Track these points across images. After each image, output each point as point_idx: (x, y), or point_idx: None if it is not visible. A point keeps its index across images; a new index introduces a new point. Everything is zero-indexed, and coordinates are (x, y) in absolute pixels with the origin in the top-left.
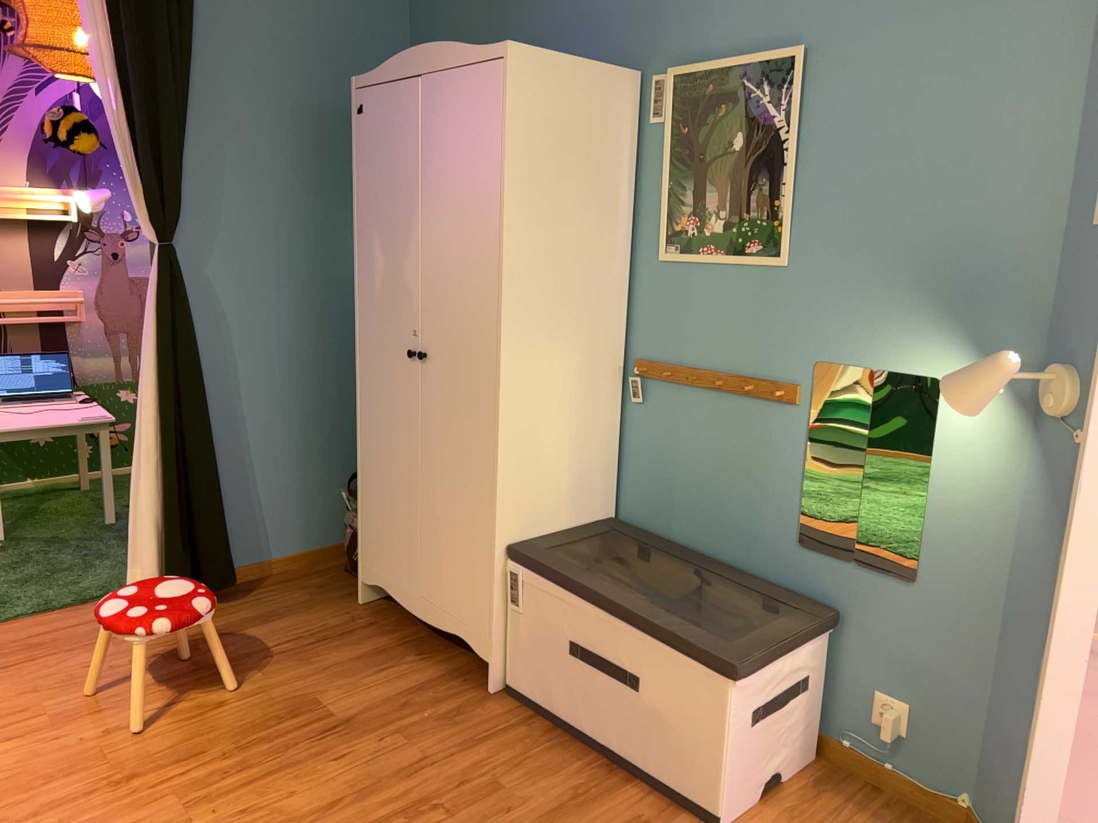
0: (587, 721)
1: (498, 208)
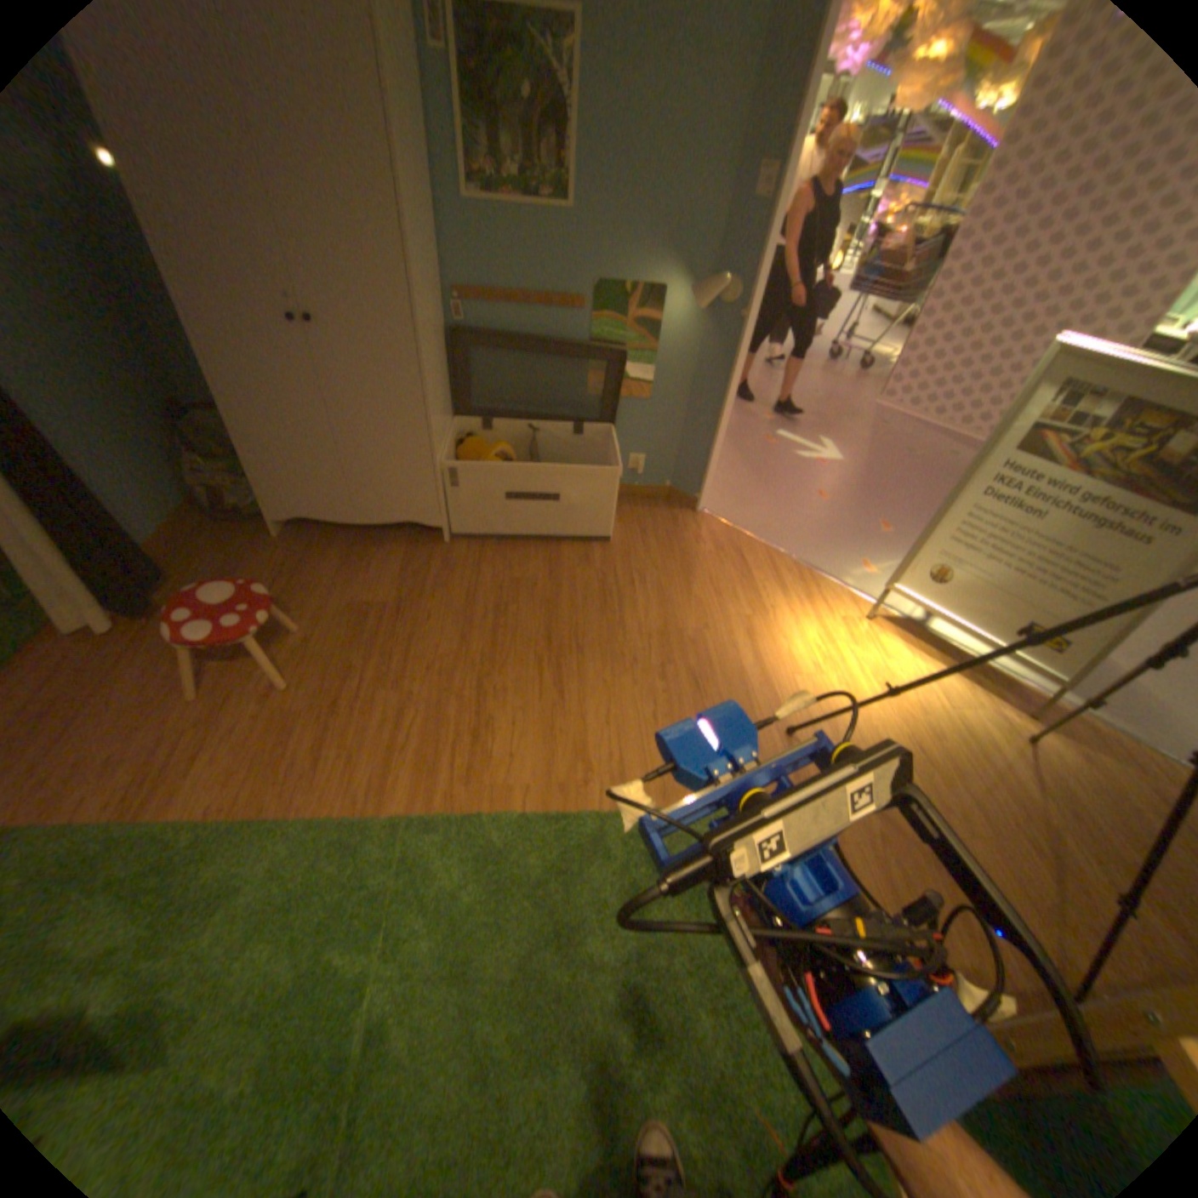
0: (520, 528)
1: (392, 166)
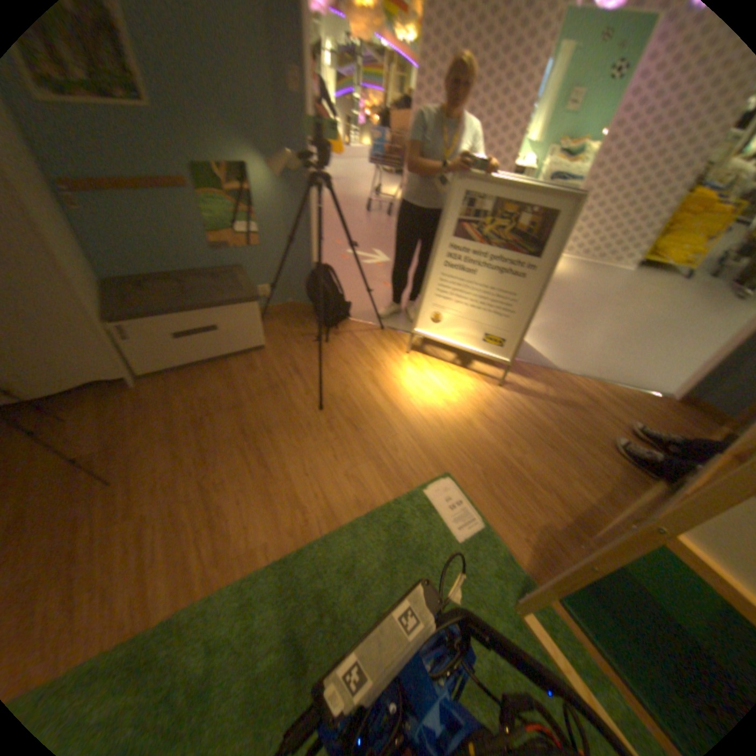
0: (195, 360)
1: None
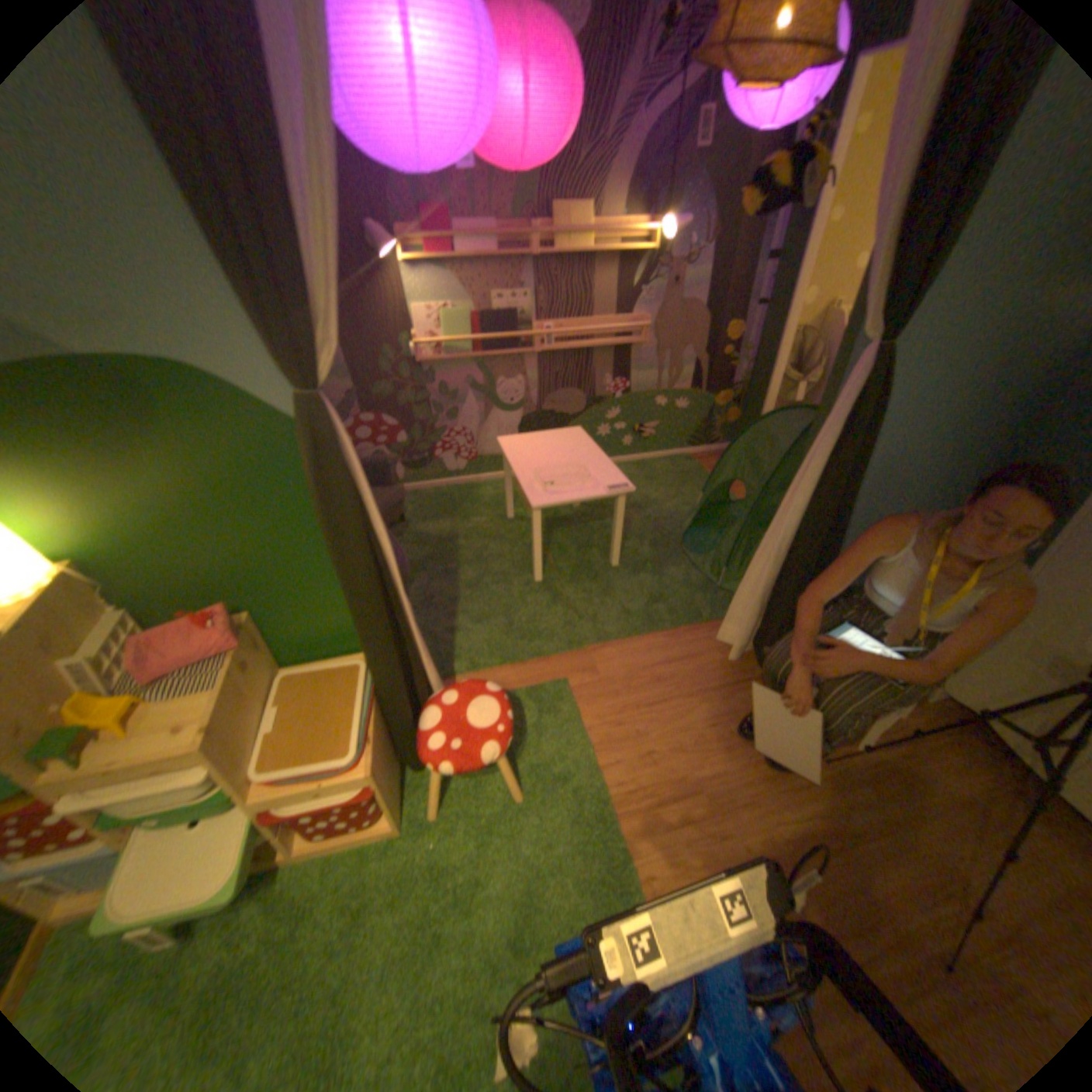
0: None
1: None
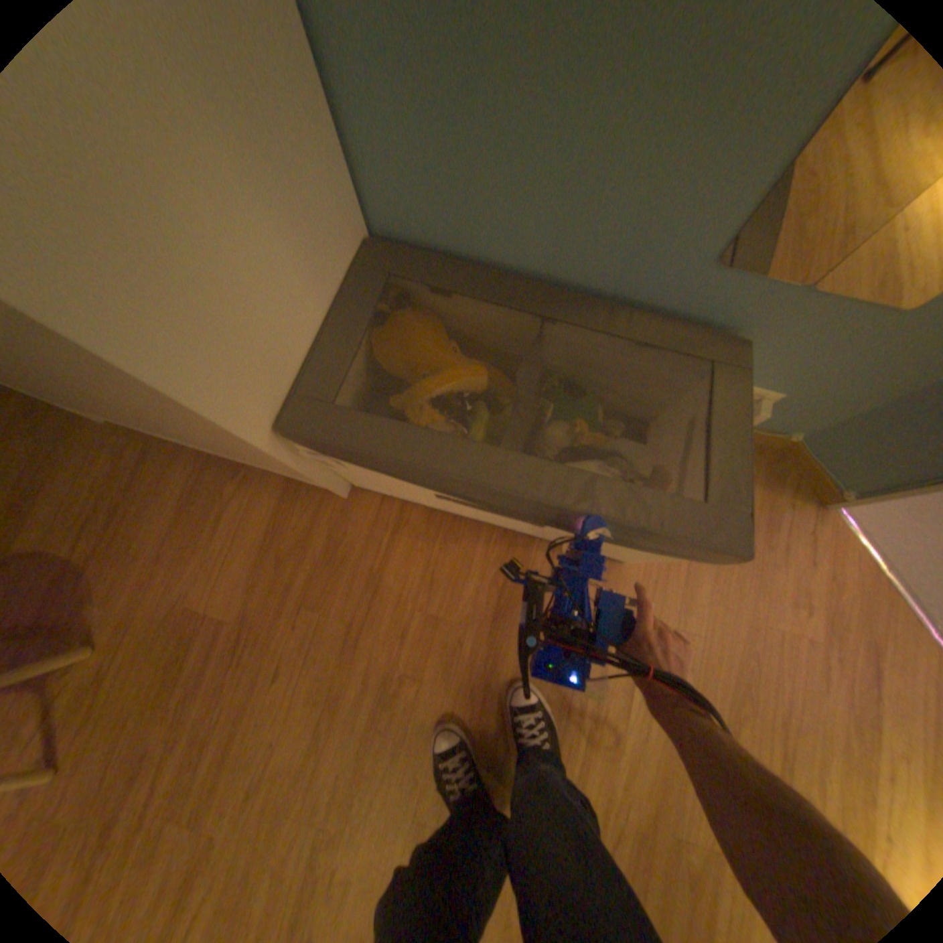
0: (469, 512)
1: None
